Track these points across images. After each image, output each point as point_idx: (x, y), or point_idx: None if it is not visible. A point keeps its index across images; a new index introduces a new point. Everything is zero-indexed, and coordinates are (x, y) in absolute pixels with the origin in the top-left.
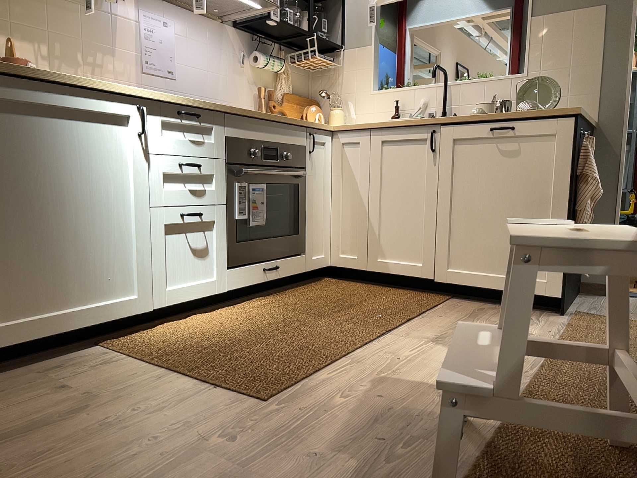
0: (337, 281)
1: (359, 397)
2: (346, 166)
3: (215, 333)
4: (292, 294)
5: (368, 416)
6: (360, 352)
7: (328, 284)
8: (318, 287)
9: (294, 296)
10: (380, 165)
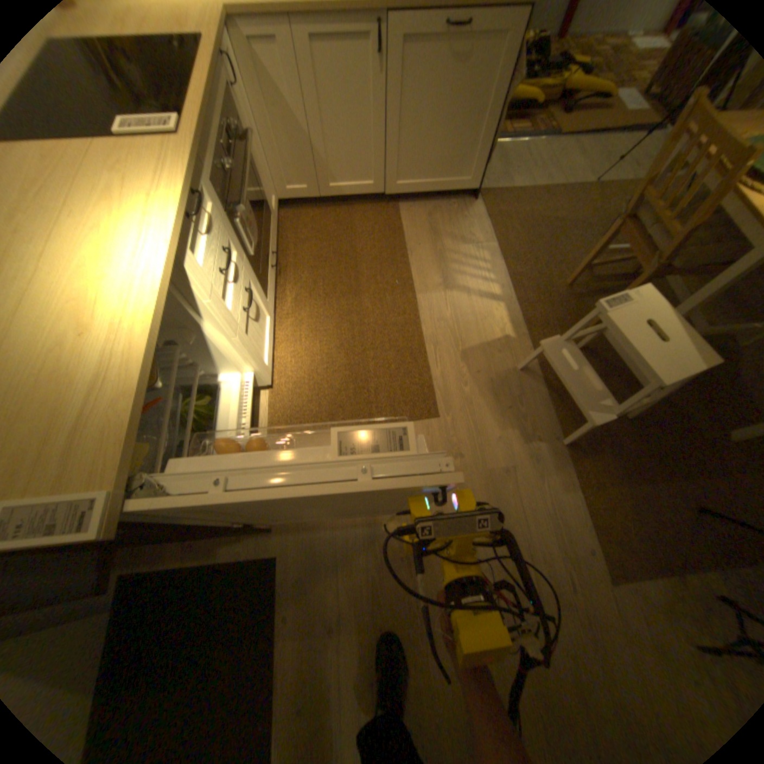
0: (289, 212)
1: (467, 377)
2: (262, 77)
3: (323, 366)
4: (287, 262)
5: (486, 391)
6: (427, 331)
7: (291, 224)
8: (291, 236)
9: (299, 270)
10: (311, 75)
